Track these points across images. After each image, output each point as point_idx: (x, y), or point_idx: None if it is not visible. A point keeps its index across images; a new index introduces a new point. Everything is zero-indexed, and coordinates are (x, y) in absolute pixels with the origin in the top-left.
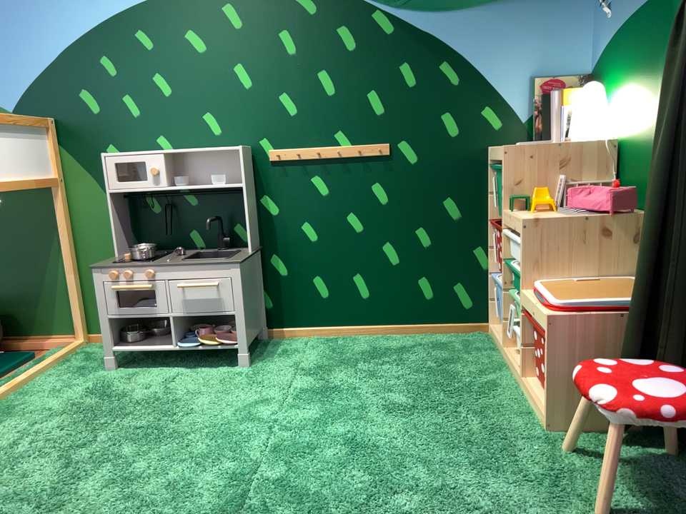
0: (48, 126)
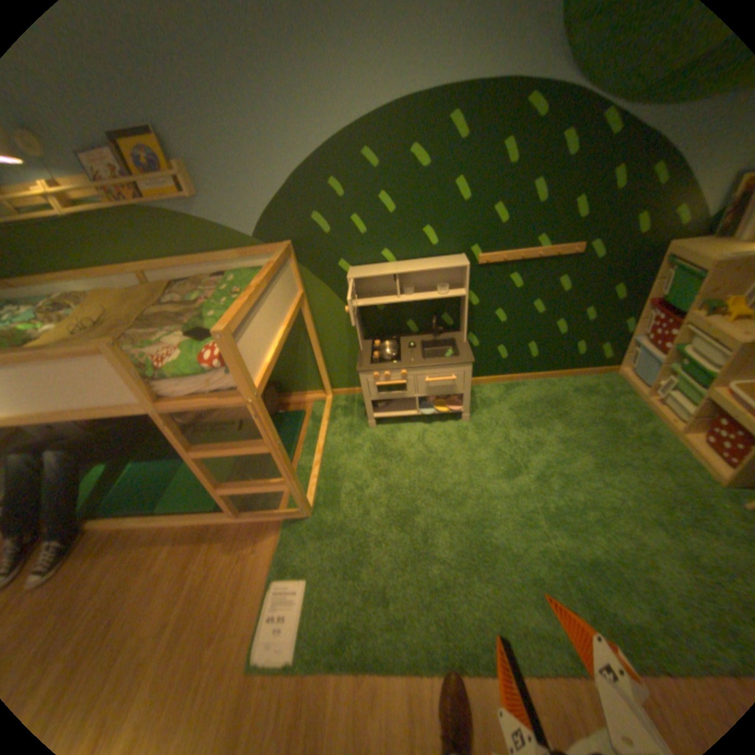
0: (290, 251)
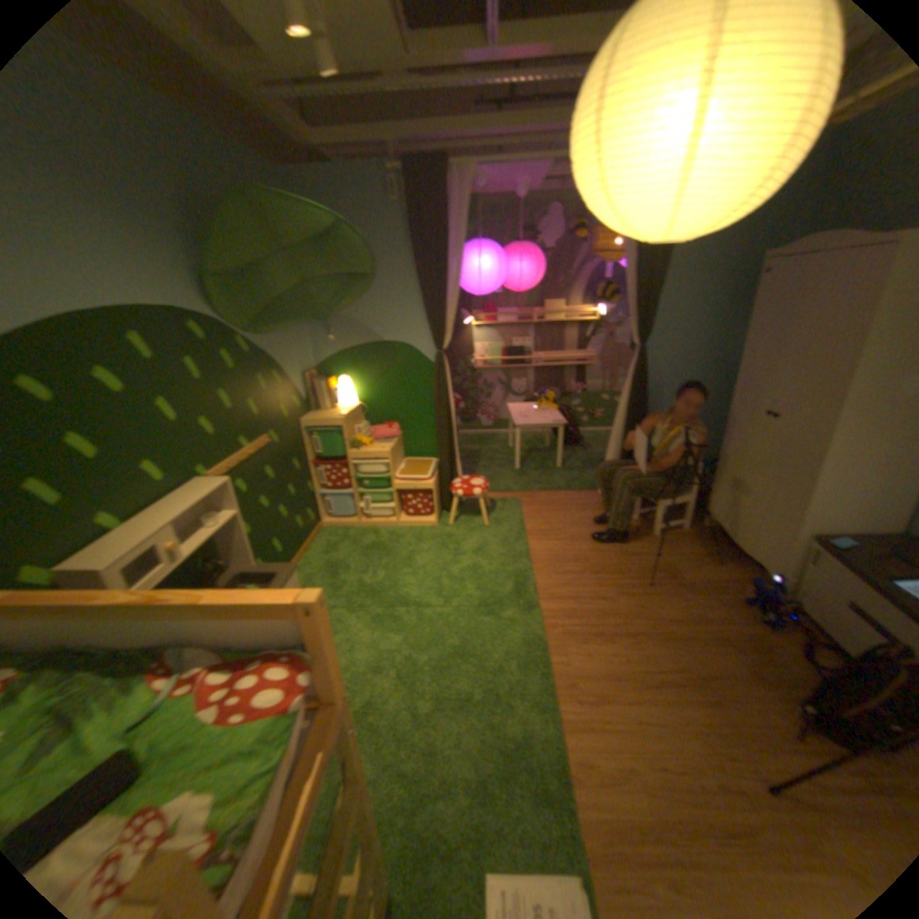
0: None
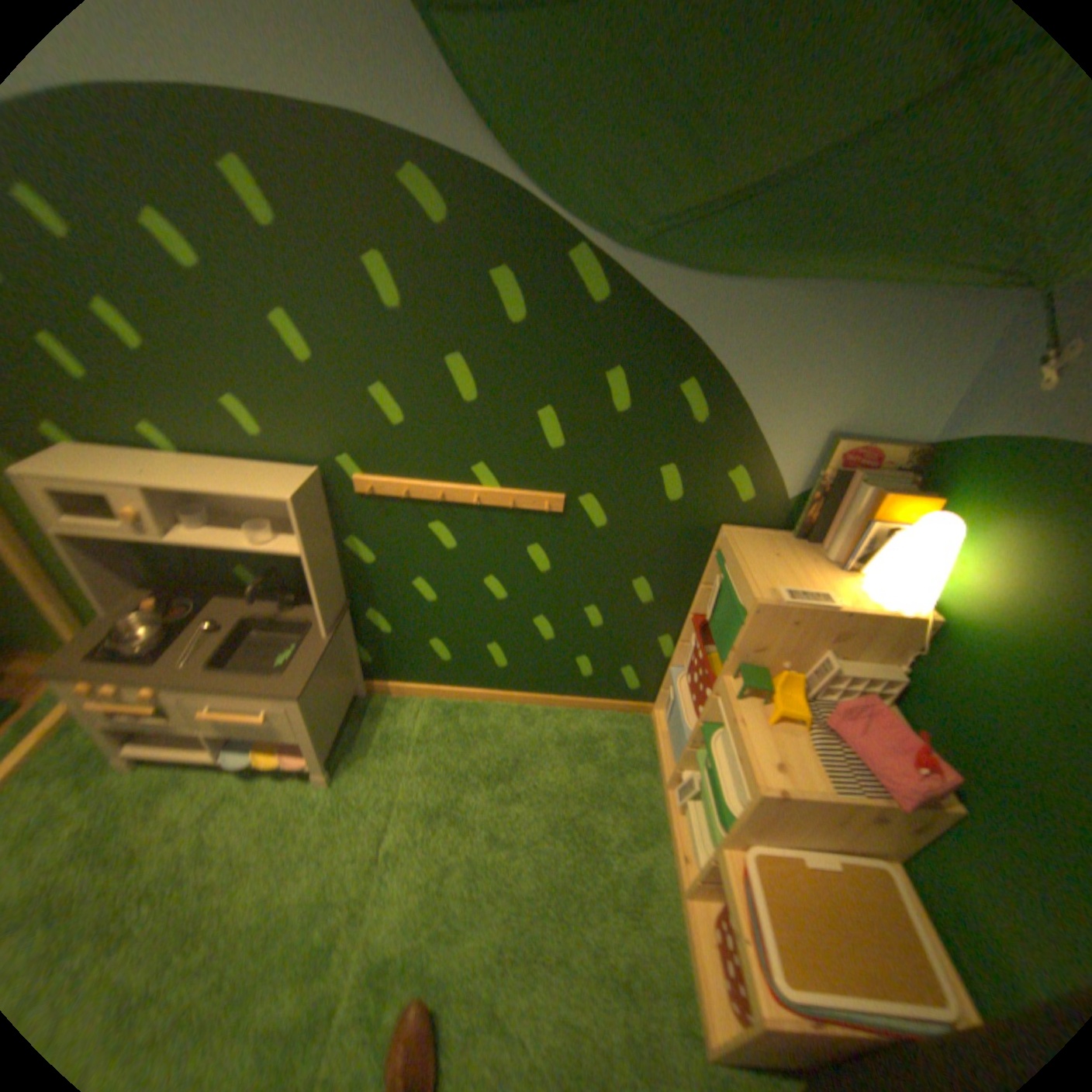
0: None
